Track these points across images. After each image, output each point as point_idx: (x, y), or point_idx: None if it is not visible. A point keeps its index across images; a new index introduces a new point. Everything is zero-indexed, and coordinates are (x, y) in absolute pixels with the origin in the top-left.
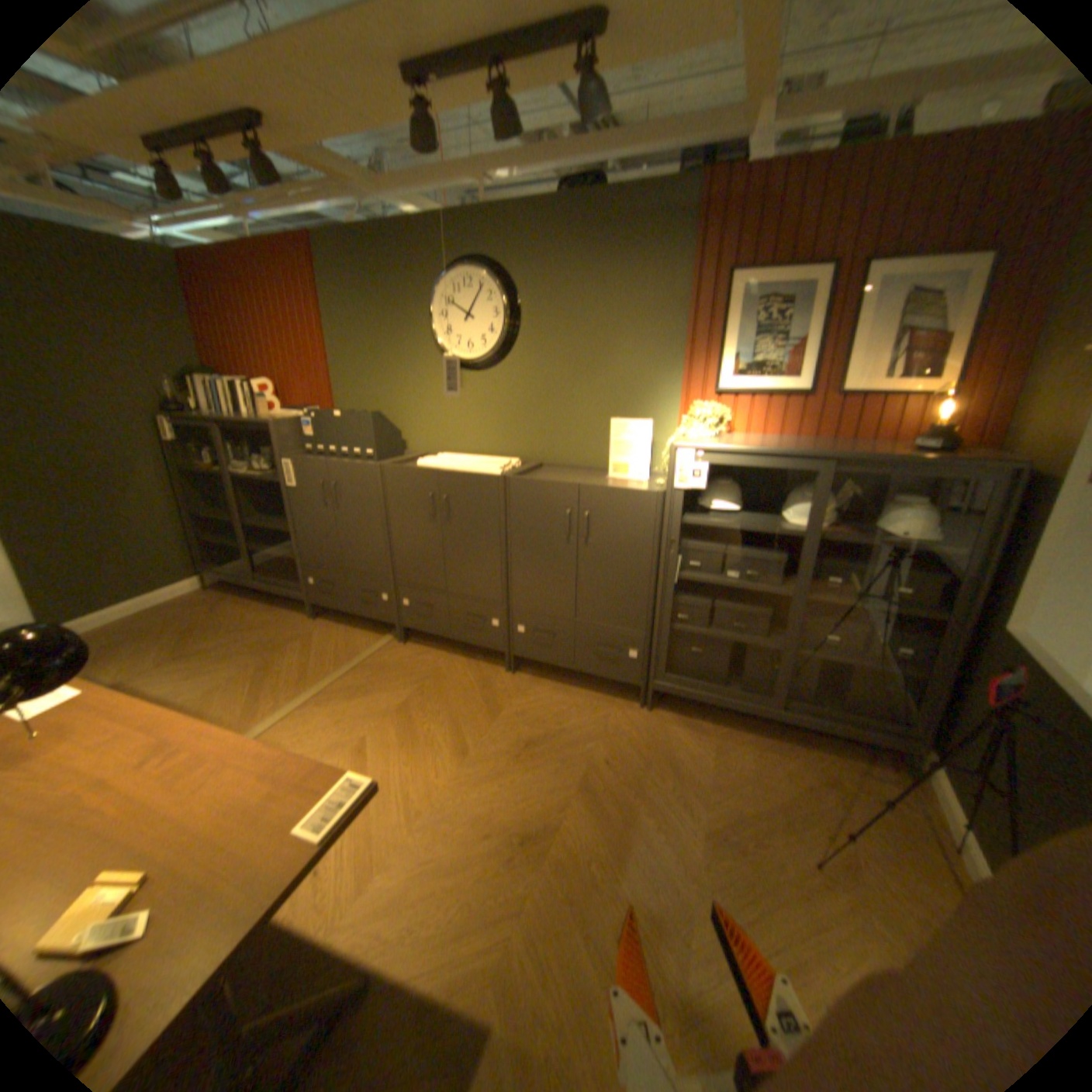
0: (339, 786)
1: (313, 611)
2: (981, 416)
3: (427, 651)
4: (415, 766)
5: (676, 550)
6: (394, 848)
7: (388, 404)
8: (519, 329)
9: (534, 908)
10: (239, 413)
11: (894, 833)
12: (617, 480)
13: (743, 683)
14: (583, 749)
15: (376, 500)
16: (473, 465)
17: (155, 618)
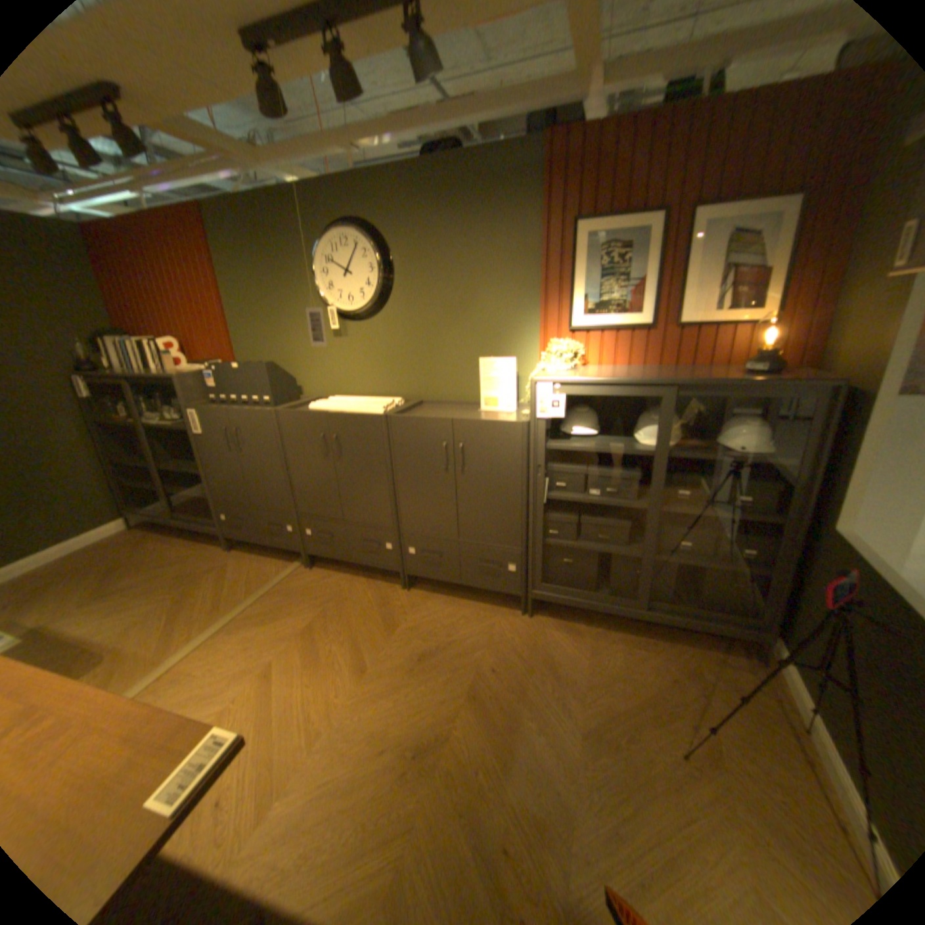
0: (203, 747)
1: (228, 545)
2: (800, 340)
3: (330, 576)
4: (316, 689)
5: (542, 475)
6: (293, 774)
7: (283, 356)
8: (394, 283)
9: (424, 824)
10: (148, 371)
11: (750, 719)
12: (488, 413)
13: (610, 588)
14: (471, 659)
15: (274, 443)
16: (359, 407)
17: (80, 562)
